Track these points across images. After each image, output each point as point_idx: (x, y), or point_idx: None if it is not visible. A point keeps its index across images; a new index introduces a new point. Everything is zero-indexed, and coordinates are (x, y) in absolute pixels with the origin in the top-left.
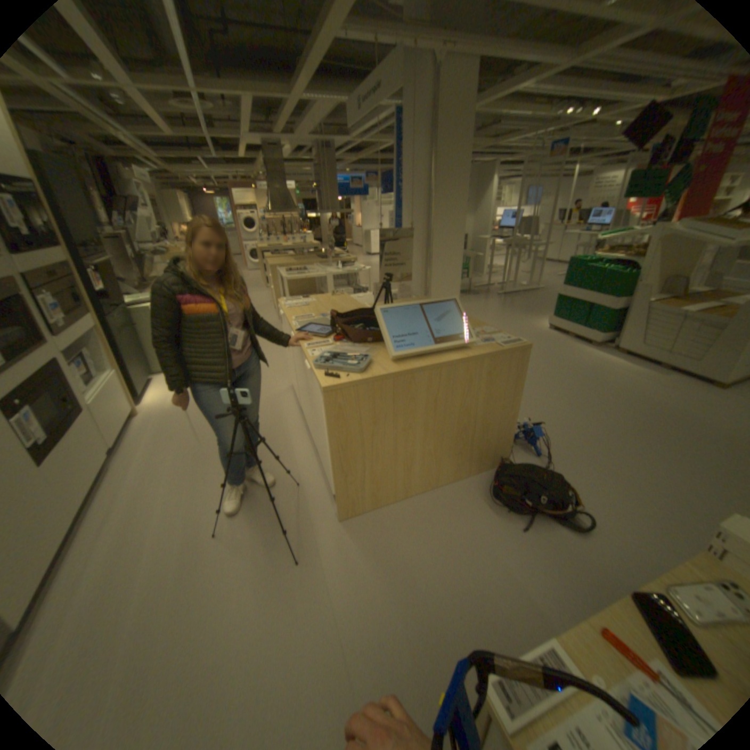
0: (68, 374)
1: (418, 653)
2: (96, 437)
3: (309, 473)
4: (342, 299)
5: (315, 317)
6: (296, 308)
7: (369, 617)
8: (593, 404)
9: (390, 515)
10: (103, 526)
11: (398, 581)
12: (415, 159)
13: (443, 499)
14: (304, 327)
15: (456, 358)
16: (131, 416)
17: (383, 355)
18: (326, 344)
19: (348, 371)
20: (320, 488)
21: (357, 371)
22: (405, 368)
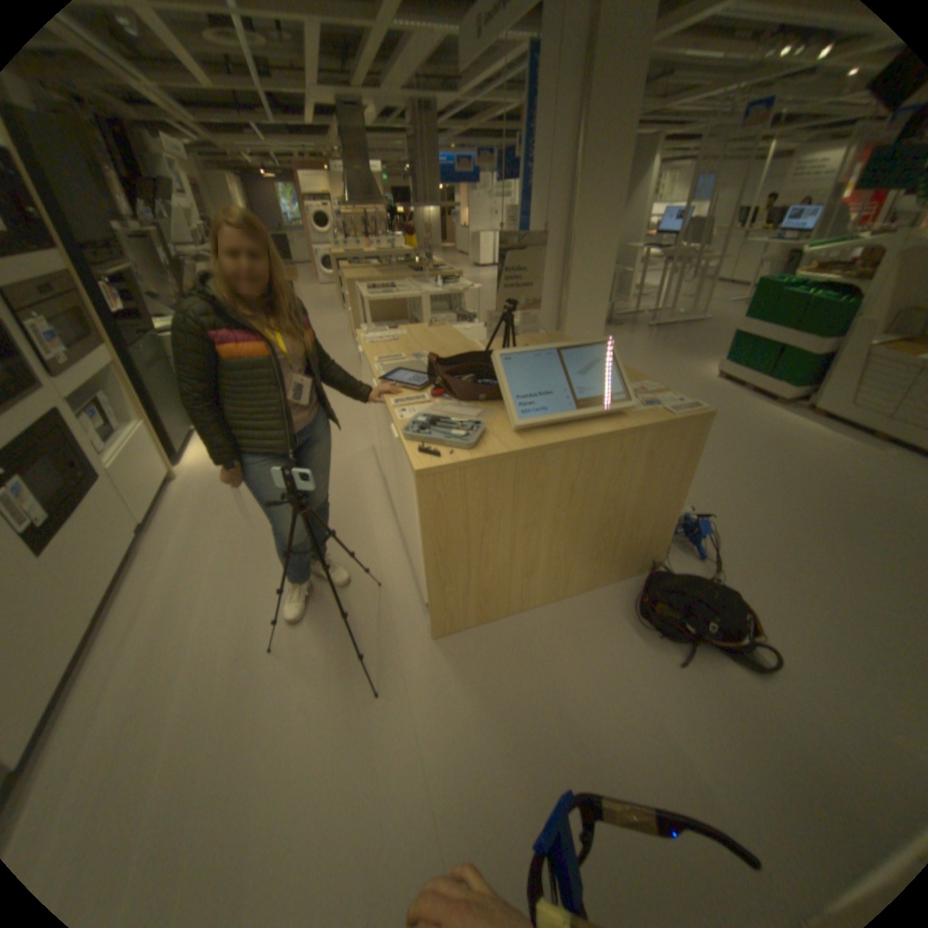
0: (75, 429)
1: (535, 832)
2: (119, 511)
3: (393, 569)
4: (442, 331)
5: (405, 357)
6: (380, 343)
7: (470, 775)
8: (778, 486)
9: (501, 632)
10: (129, 629)
11: (509, 727)
12: (554, 125)
13: (572, 613)
14: (390, 372)
15: (605, 429)
16: (167, 480)
17: (500, 419)
18: (420, 400)
19: (451, 444)
20: (409, 590)
21: (464, 444)
22: (532, 442)
